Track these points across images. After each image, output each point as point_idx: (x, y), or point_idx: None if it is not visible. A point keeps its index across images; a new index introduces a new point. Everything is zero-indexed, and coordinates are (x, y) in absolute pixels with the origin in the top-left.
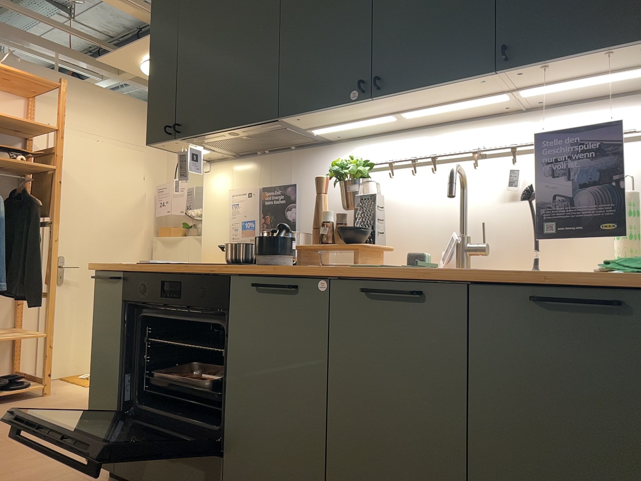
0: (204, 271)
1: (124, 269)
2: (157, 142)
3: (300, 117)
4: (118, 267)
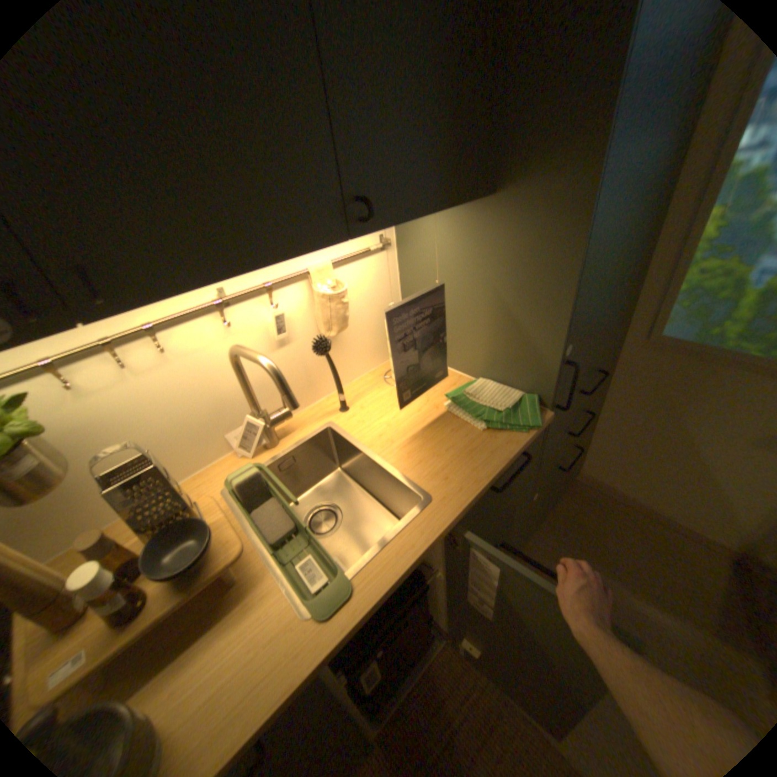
0: None
1: None
2: None
3: None
4: None
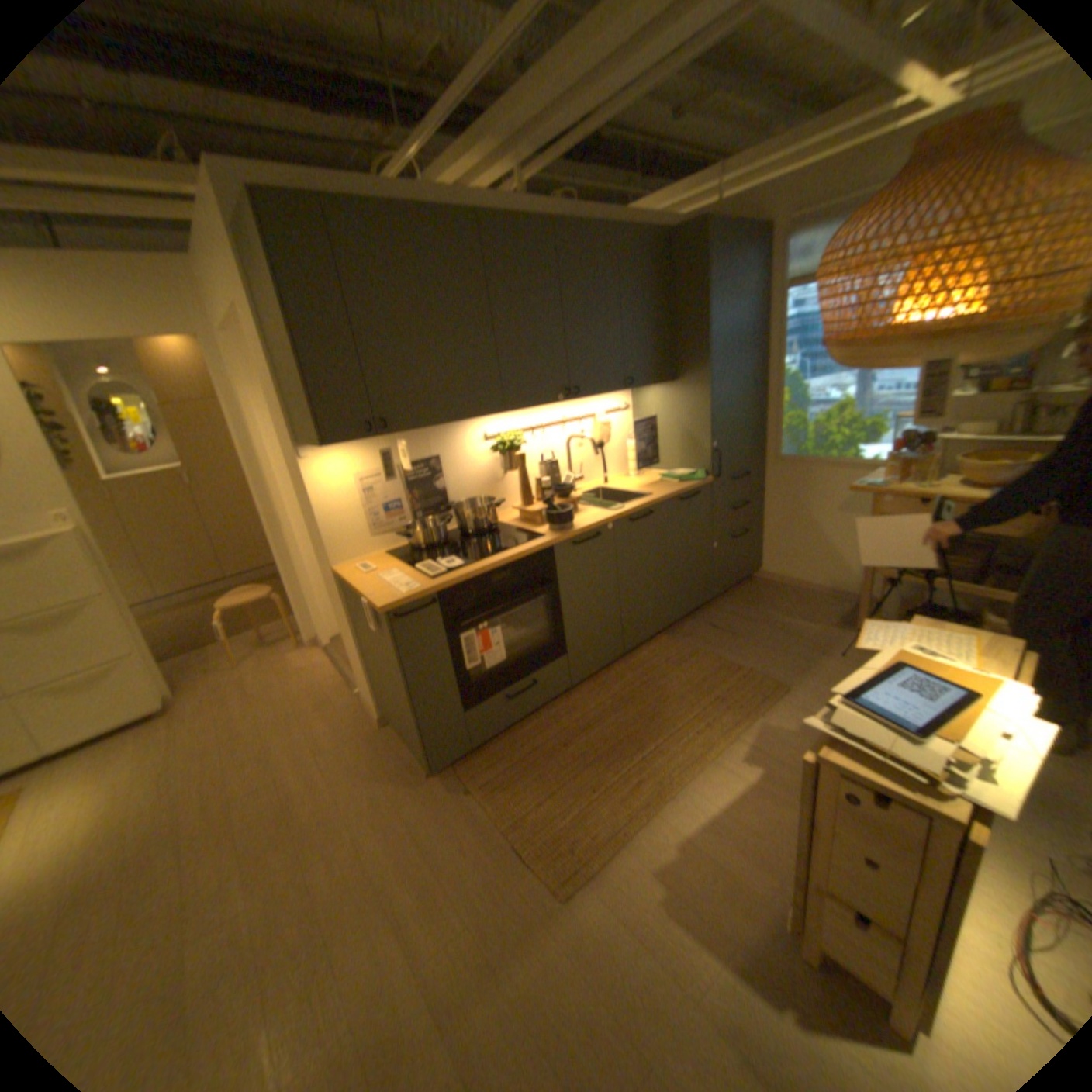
0: (527, 552)
1: (434, 589)
2: (338, 444)
3: (511, 412)
4: (435, 590)
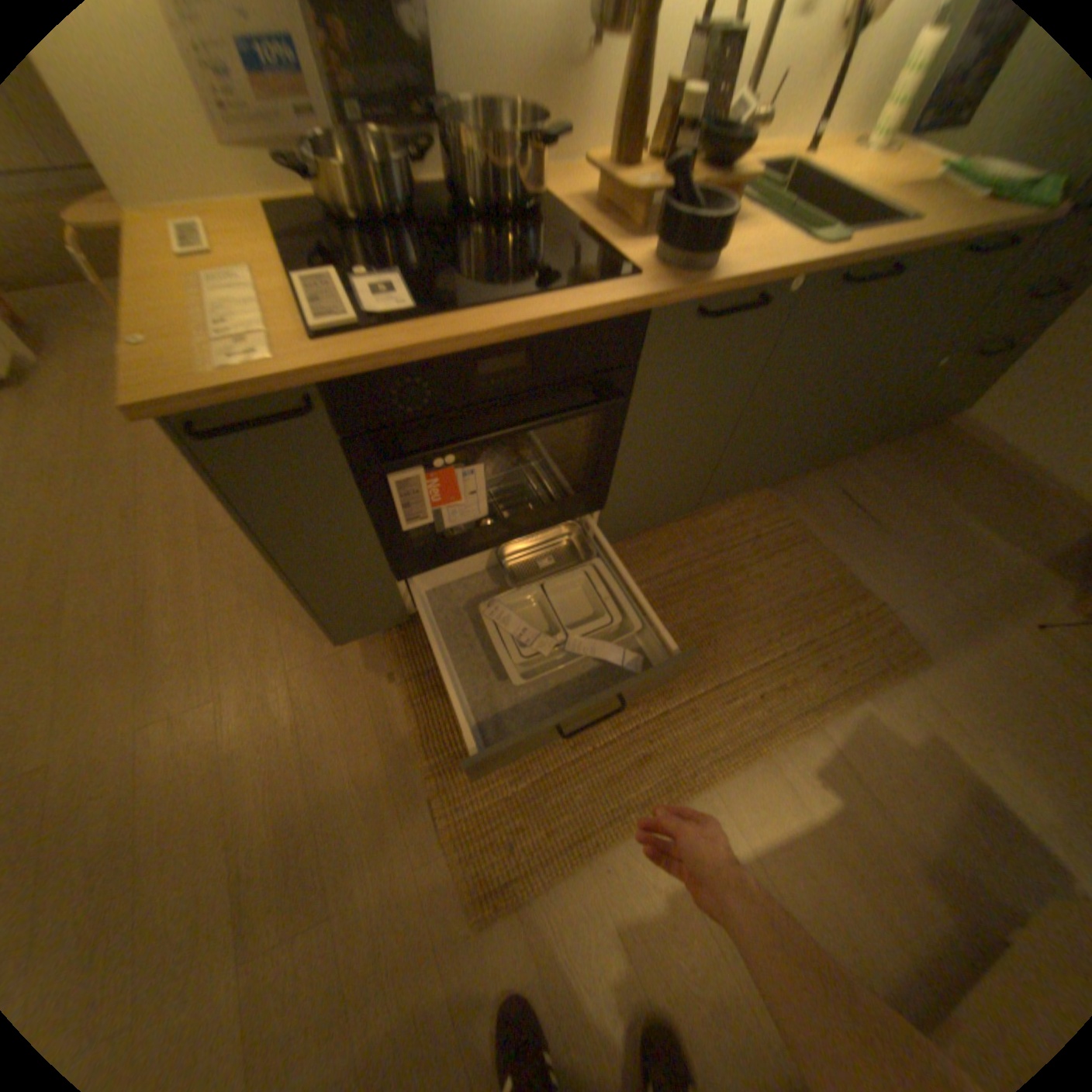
0: (586, 310)
1: (313, 370)
2: None
3: None
4: (310, 377)
